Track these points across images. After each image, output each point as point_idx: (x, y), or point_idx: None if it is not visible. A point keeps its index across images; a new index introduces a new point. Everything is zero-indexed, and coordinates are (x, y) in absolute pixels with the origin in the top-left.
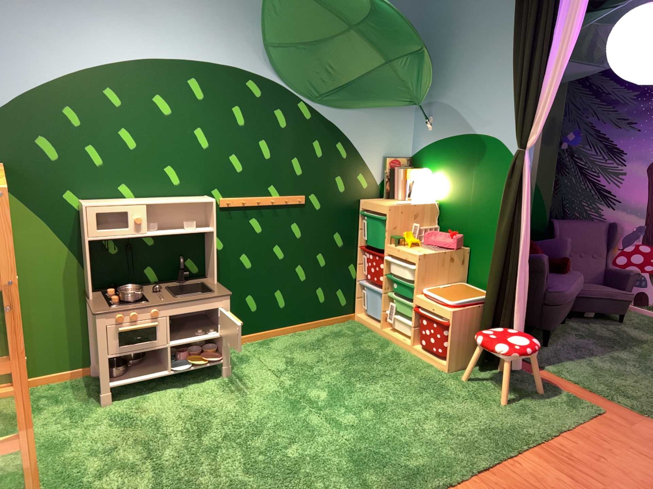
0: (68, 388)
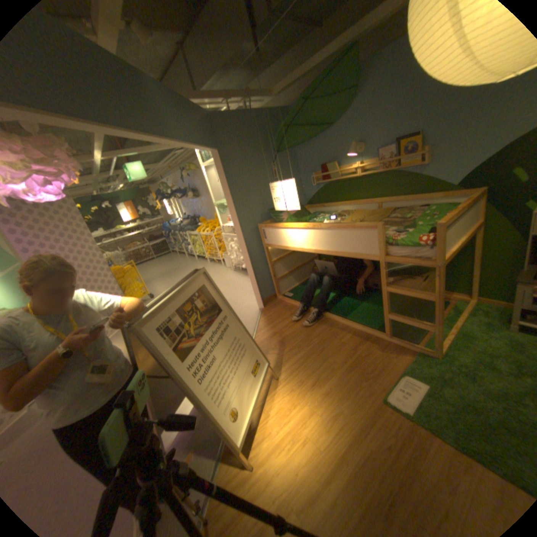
0: (492, 312)
